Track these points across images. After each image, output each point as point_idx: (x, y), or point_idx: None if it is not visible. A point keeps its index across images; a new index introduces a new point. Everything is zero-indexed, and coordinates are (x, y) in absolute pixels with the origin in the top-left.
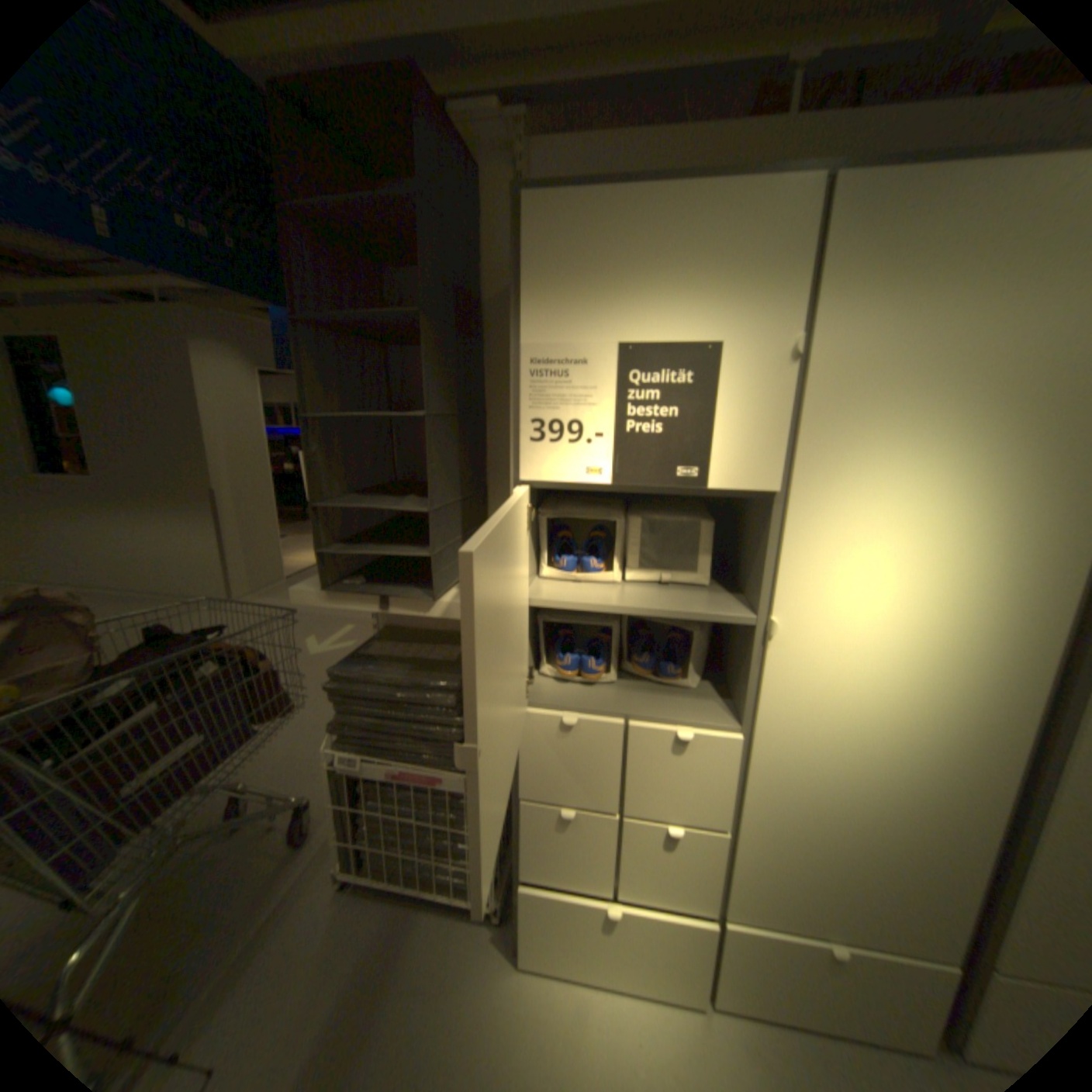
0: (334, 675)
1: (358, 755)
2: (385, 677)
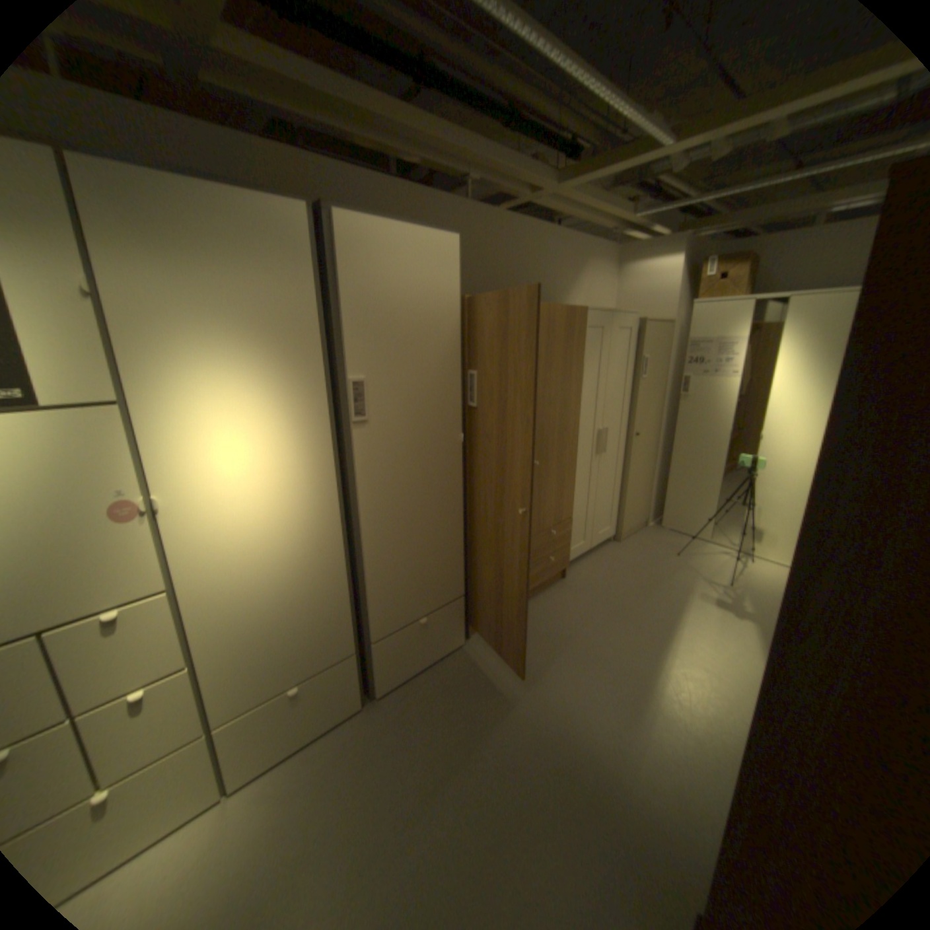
0: None
1: None
2: None
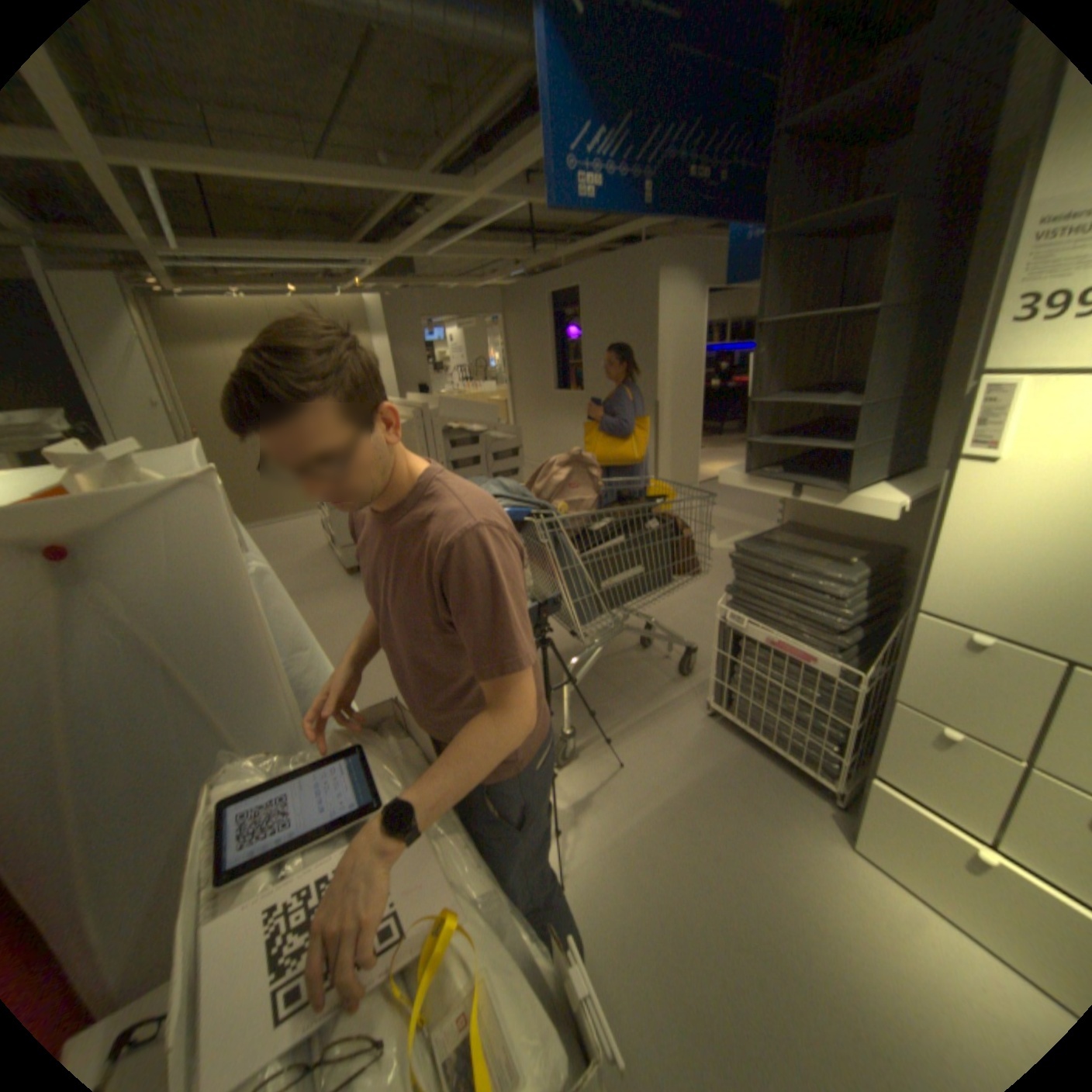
0: (740, 548)
1: (747, 617)
2: (784, 559)
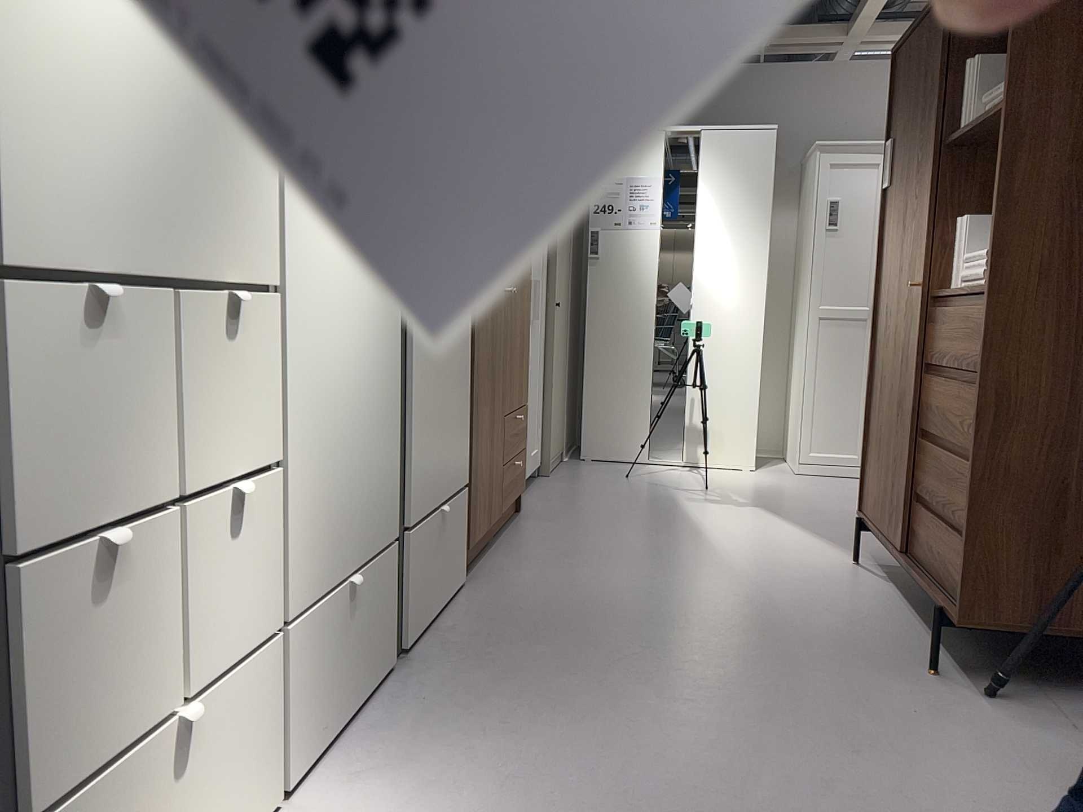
0: None
1: None
2: None
